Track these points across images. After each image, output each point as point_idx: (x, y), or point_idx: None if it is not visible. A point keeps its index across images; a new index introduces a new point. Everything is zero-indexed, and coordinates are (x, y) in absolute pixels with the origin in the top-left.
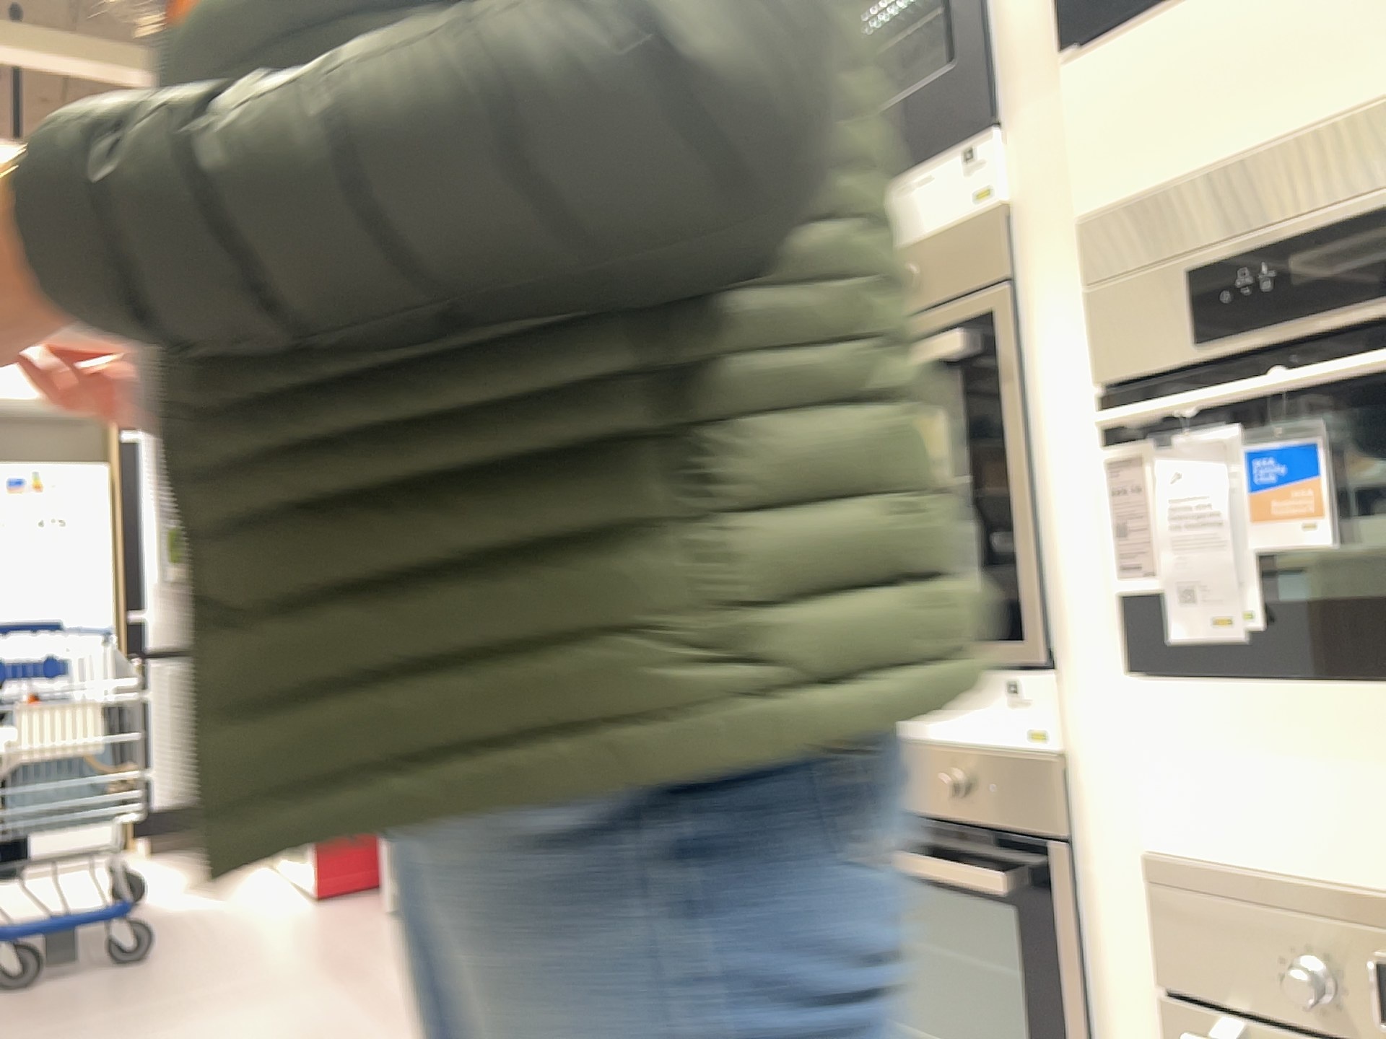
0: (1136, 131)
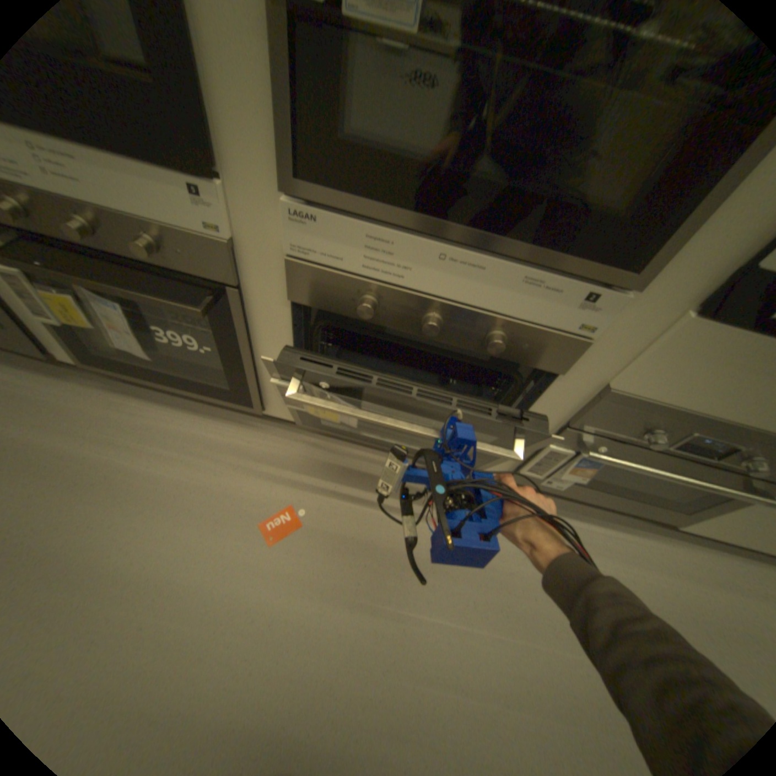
0: None
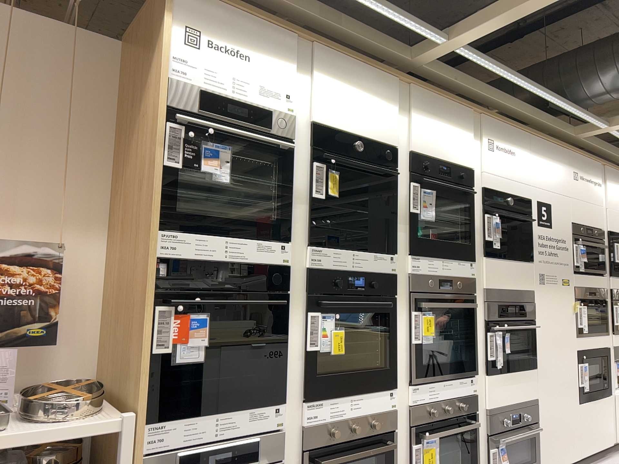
0: (493, 277)
